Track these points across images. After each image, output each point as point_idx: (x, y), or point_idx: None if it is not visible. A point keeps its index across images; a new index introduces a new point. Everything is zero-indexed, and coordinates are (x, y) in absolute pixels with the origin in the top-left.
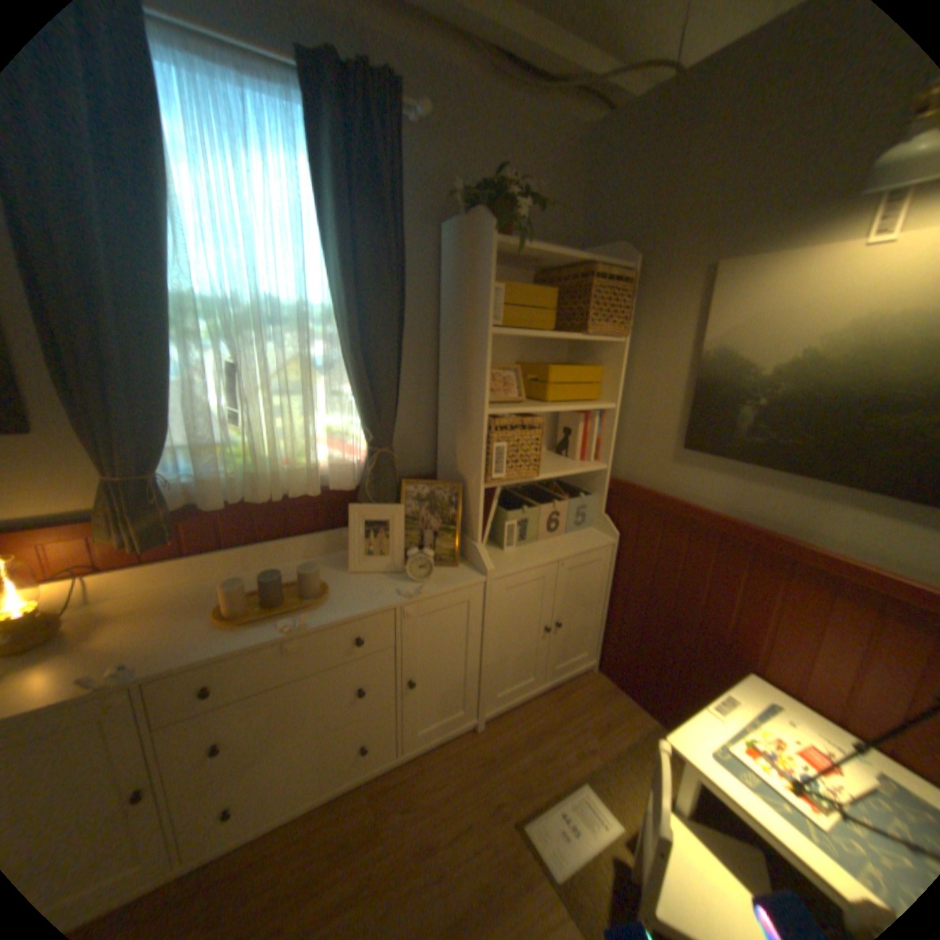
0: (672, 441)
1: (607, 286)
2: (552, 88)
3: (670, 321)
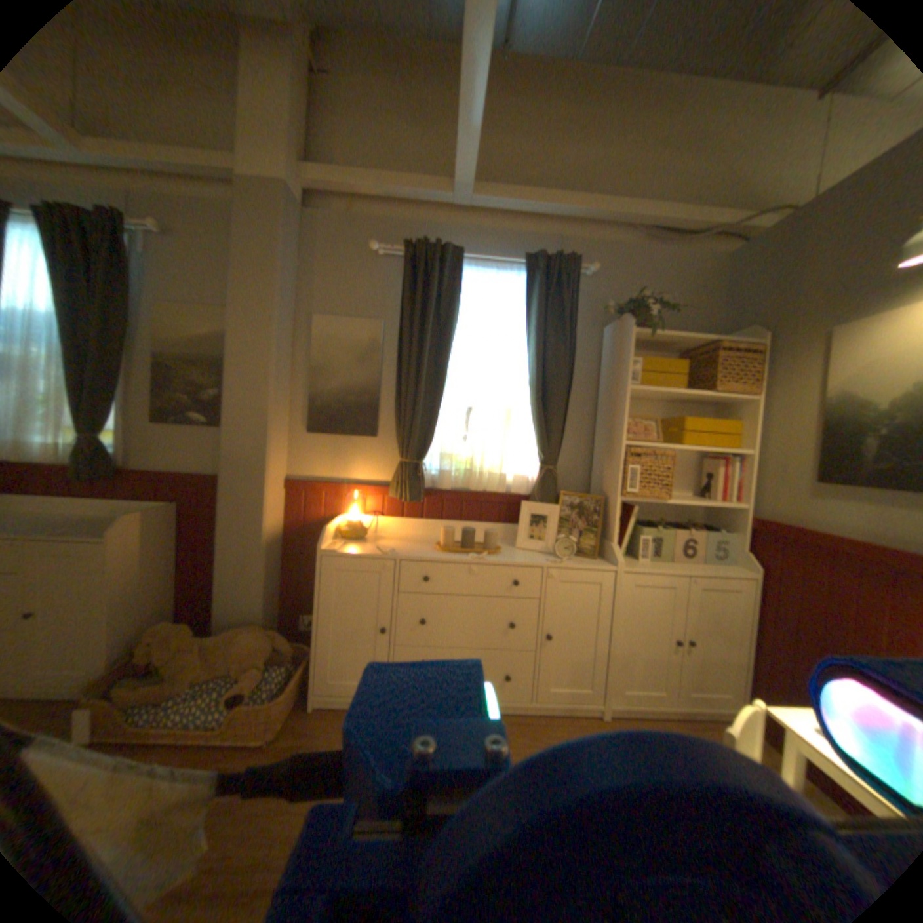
0: (808, 478)
1: (743, 358)
2: (696, 237)
3: (798, 379)
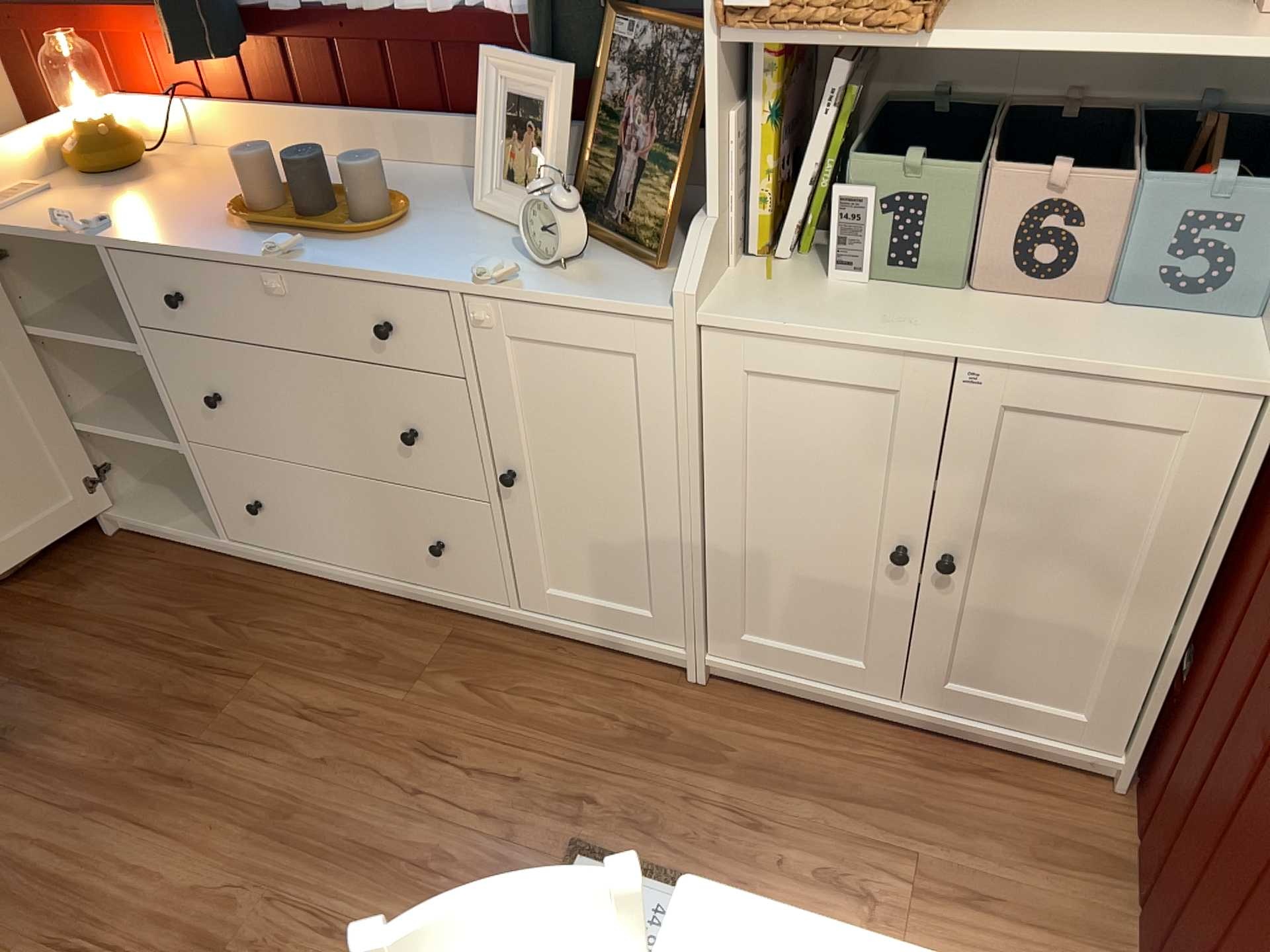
0: None
1: None
2: None
3: None
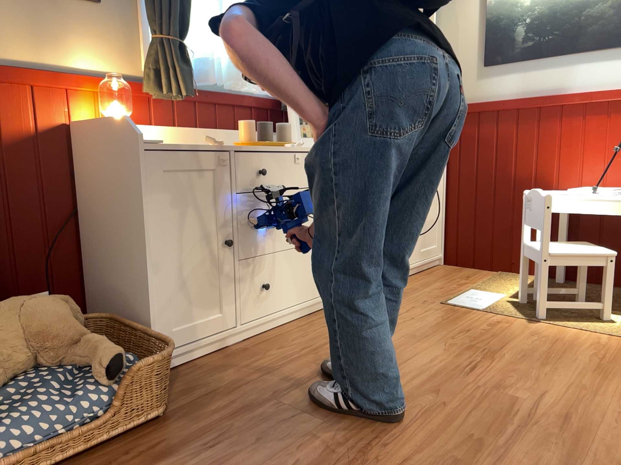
0: (474, 66)
1: None
2: None
3: None
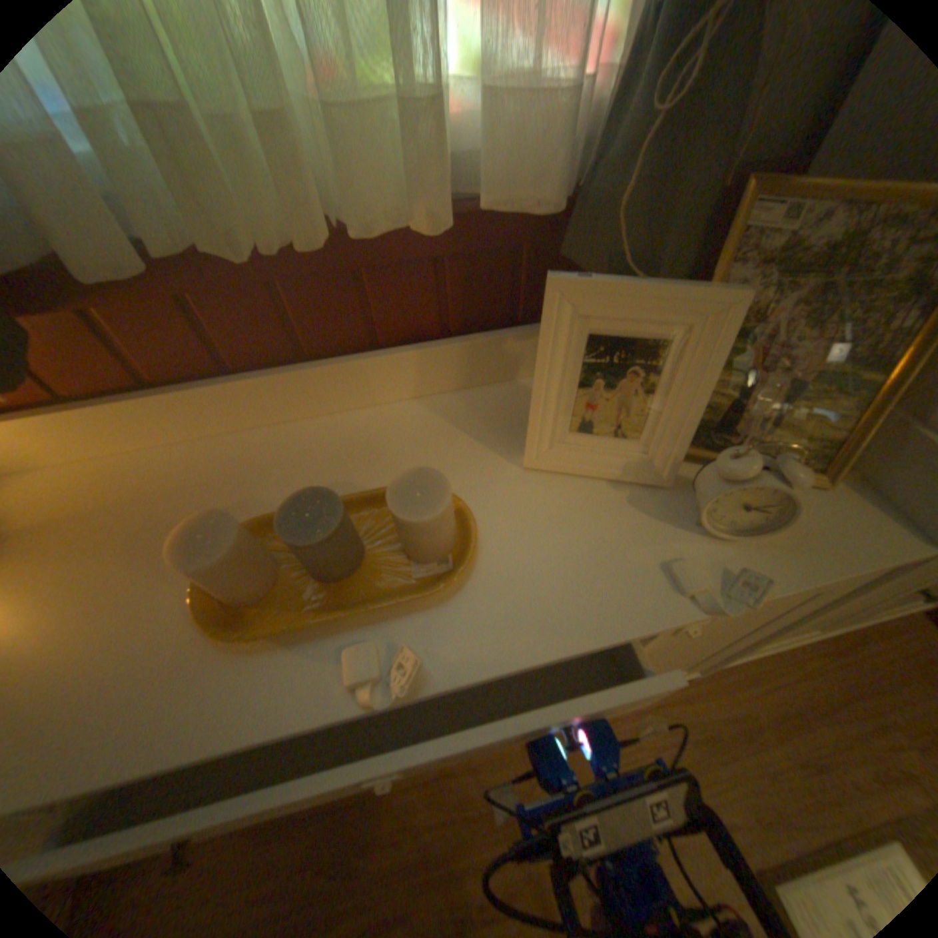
0: None
1: None
2: None
3: None
